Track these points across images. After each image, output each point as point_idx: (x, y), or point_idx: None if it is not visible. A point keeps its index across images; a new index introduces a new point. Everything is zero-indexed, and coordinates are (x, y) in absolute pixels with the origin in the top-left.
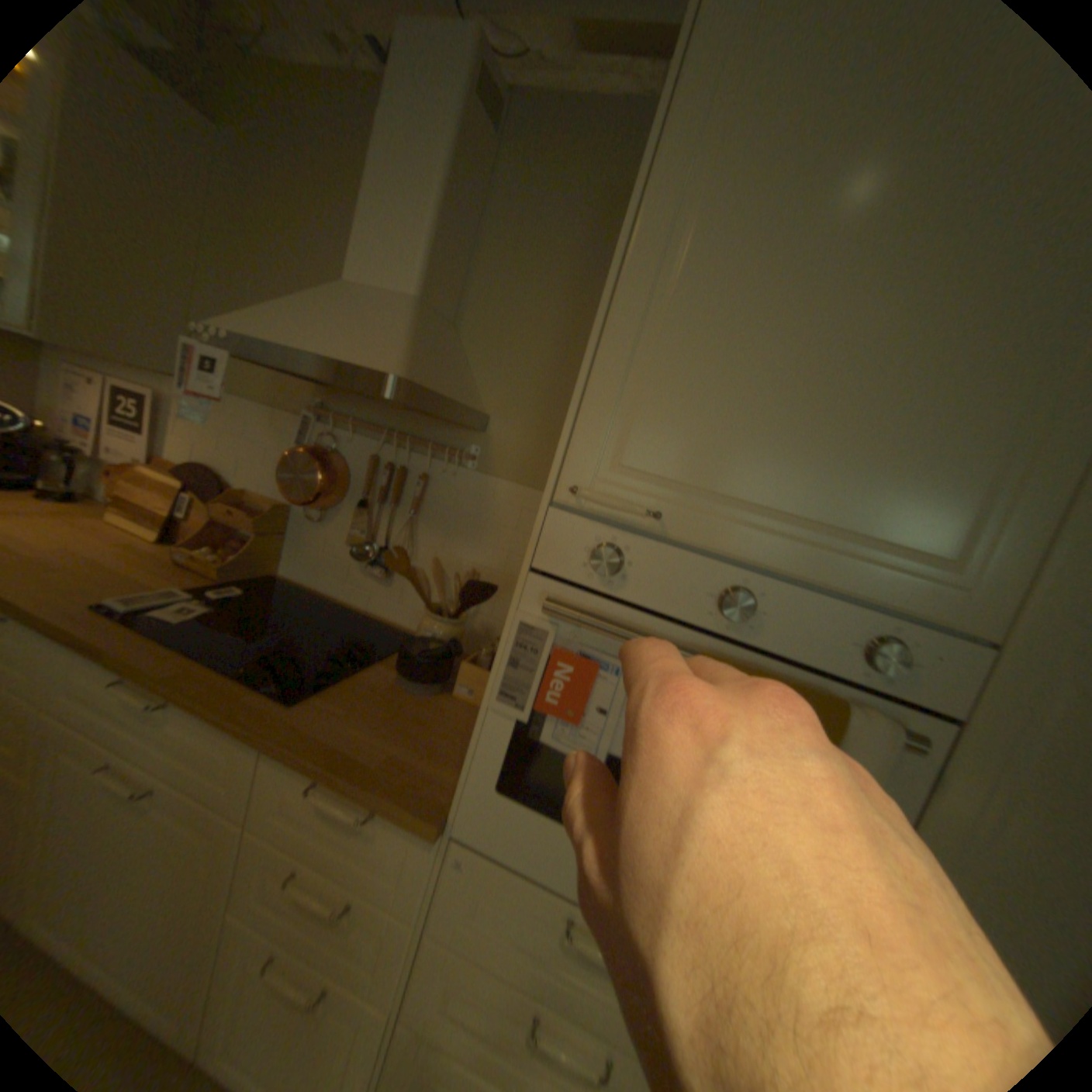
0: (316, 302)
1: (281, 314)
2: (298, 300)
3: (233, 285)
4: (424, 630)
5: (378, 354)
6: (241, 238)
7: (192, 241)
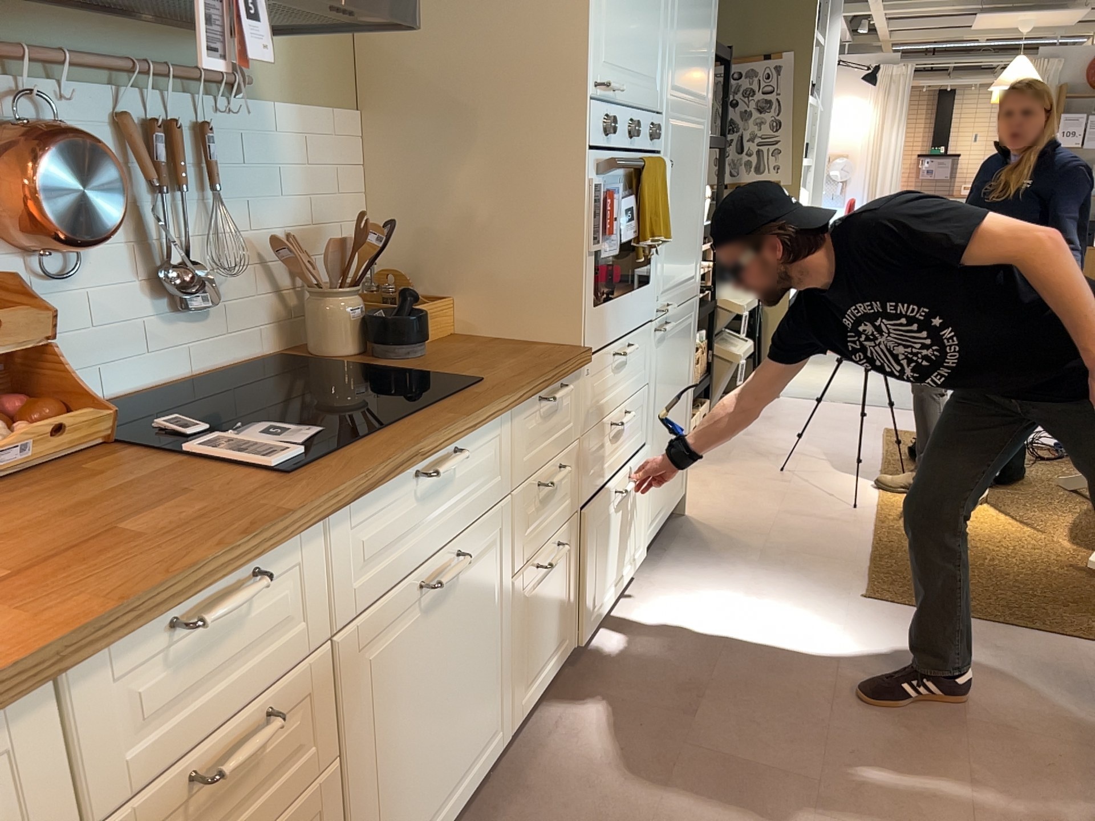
0: None
1: None
2: None
3: None
4: (352, 311)
5: None
6: None
7: None
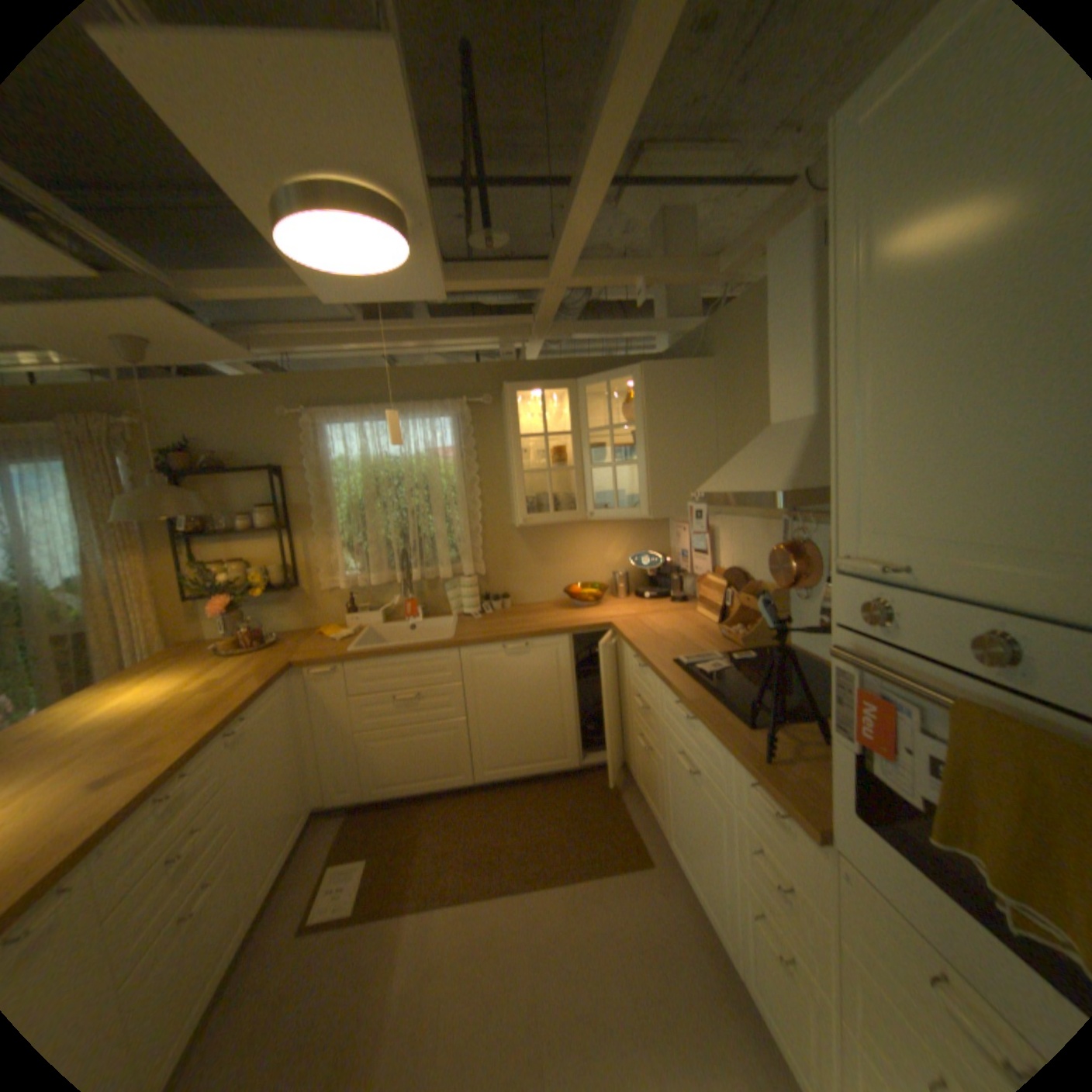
0: (750, 453)
1: (731, 470)
2: (742, 456)
3: (735, 447)
4: None
5: (774, 480)
6: (734, 416)
7: (712, 431)
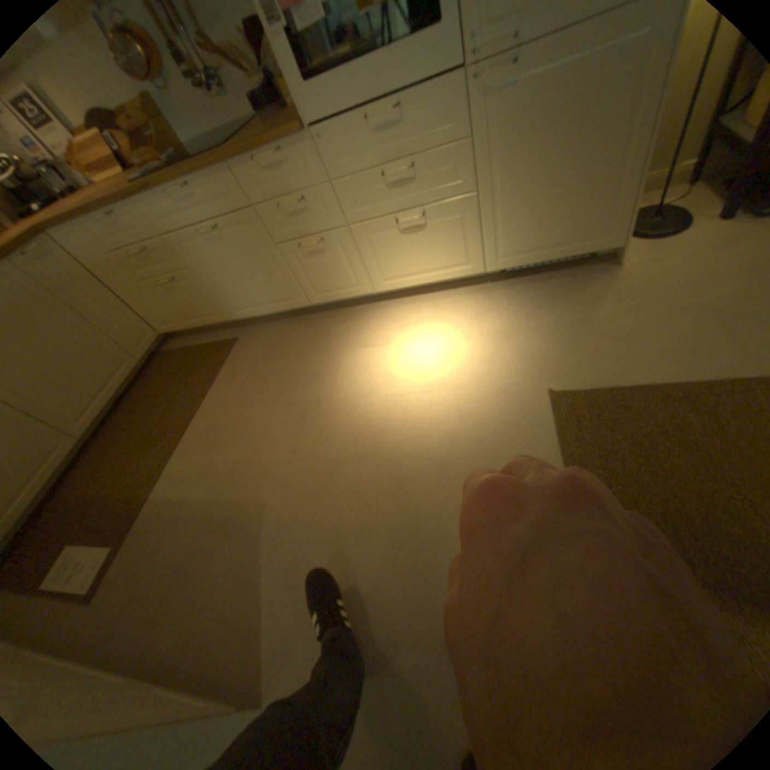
0: None
1: None
2: None
3: None
4: (254, 87)
5: None
6: None
7: None
